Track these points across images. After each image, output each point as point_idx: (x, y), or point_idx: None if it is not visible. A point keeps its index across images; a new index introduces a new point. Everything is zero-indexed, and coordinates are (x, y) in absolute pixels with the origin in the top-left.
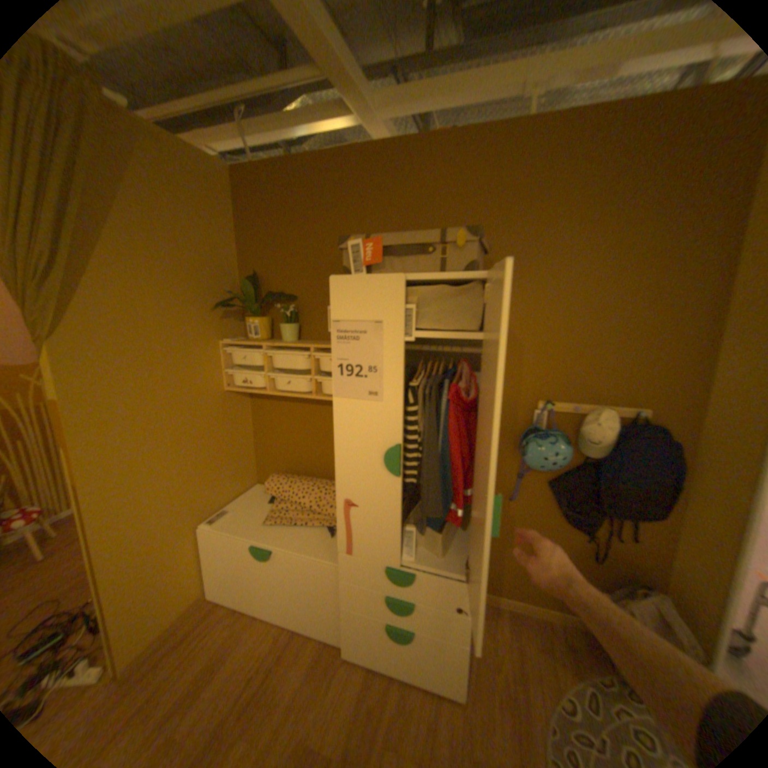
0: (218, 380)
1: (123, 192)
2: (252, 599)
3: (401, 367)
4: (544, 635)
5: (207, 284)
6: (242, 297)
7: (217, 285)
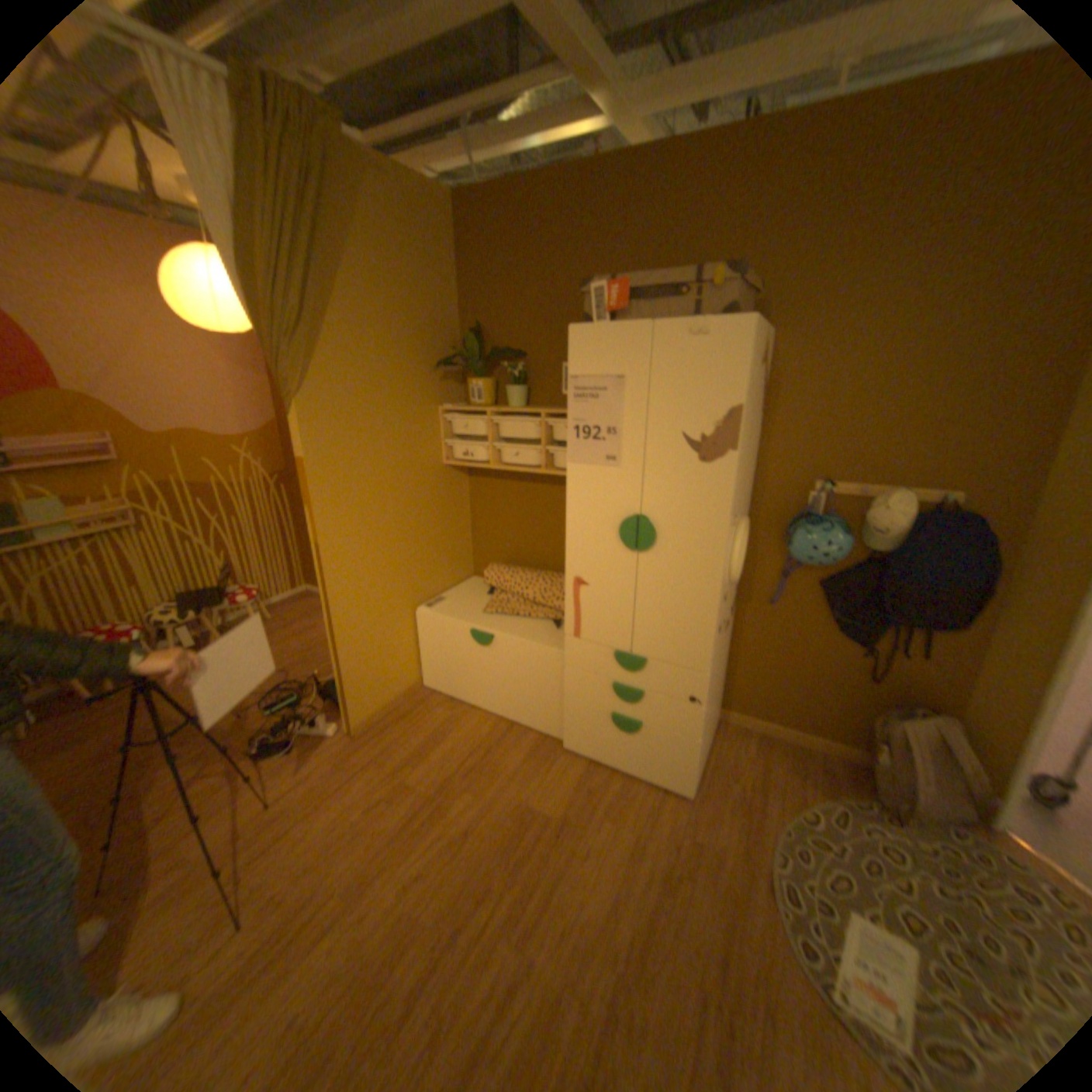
0: (436, 452)
1: (351, 237)
2: (471, 686)
3: (643, 429)
4: (798, 759)
5: (427, 339)
6: (466, 353)
7: (436, 340)
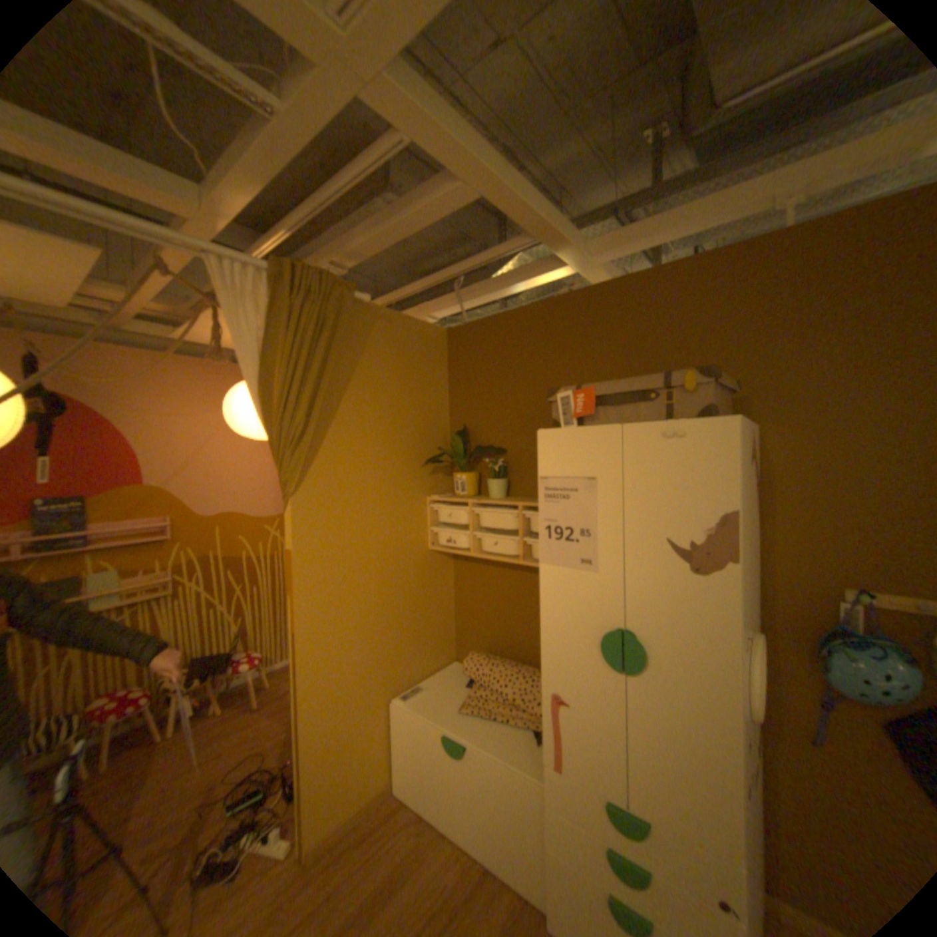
0: (423, 538)
1: (359, 367)
2: (441, 807)
3: (621, 532)
4: None
5: (420, 440)
6: (451, 452)
7: (429, 441)
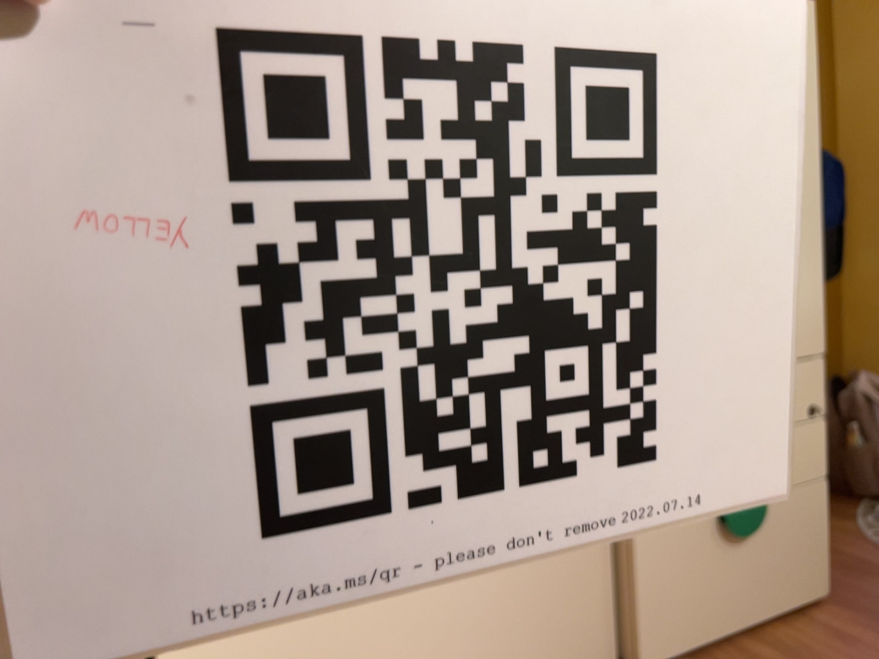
0: None
1: None
2: None
3: None
4: None
5: None
6: None
7: None
